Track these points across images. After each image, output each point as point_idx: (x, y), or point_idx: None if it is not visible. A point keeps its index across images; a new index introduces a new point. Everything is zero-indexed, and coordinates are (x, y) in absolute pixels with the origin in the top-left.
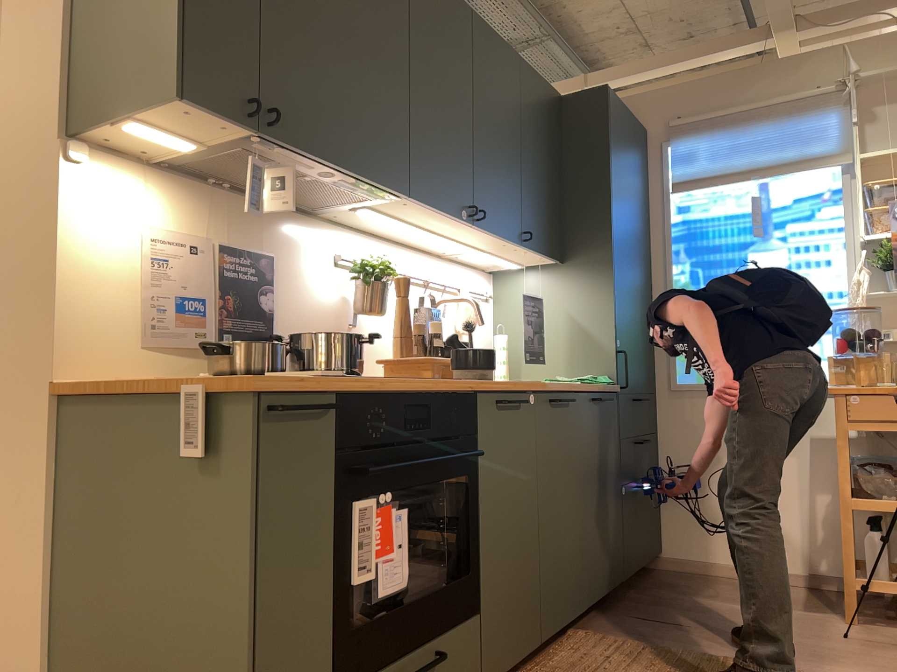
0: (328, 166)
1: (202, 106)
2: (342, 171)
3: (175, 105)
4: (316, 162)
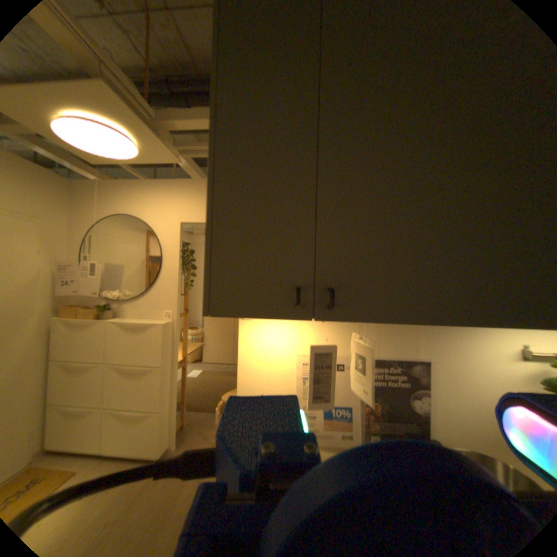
0: (449, 324)
1: (236, 312)
2: (478, 325)
3: (217, 314)
4: (423, 323)
